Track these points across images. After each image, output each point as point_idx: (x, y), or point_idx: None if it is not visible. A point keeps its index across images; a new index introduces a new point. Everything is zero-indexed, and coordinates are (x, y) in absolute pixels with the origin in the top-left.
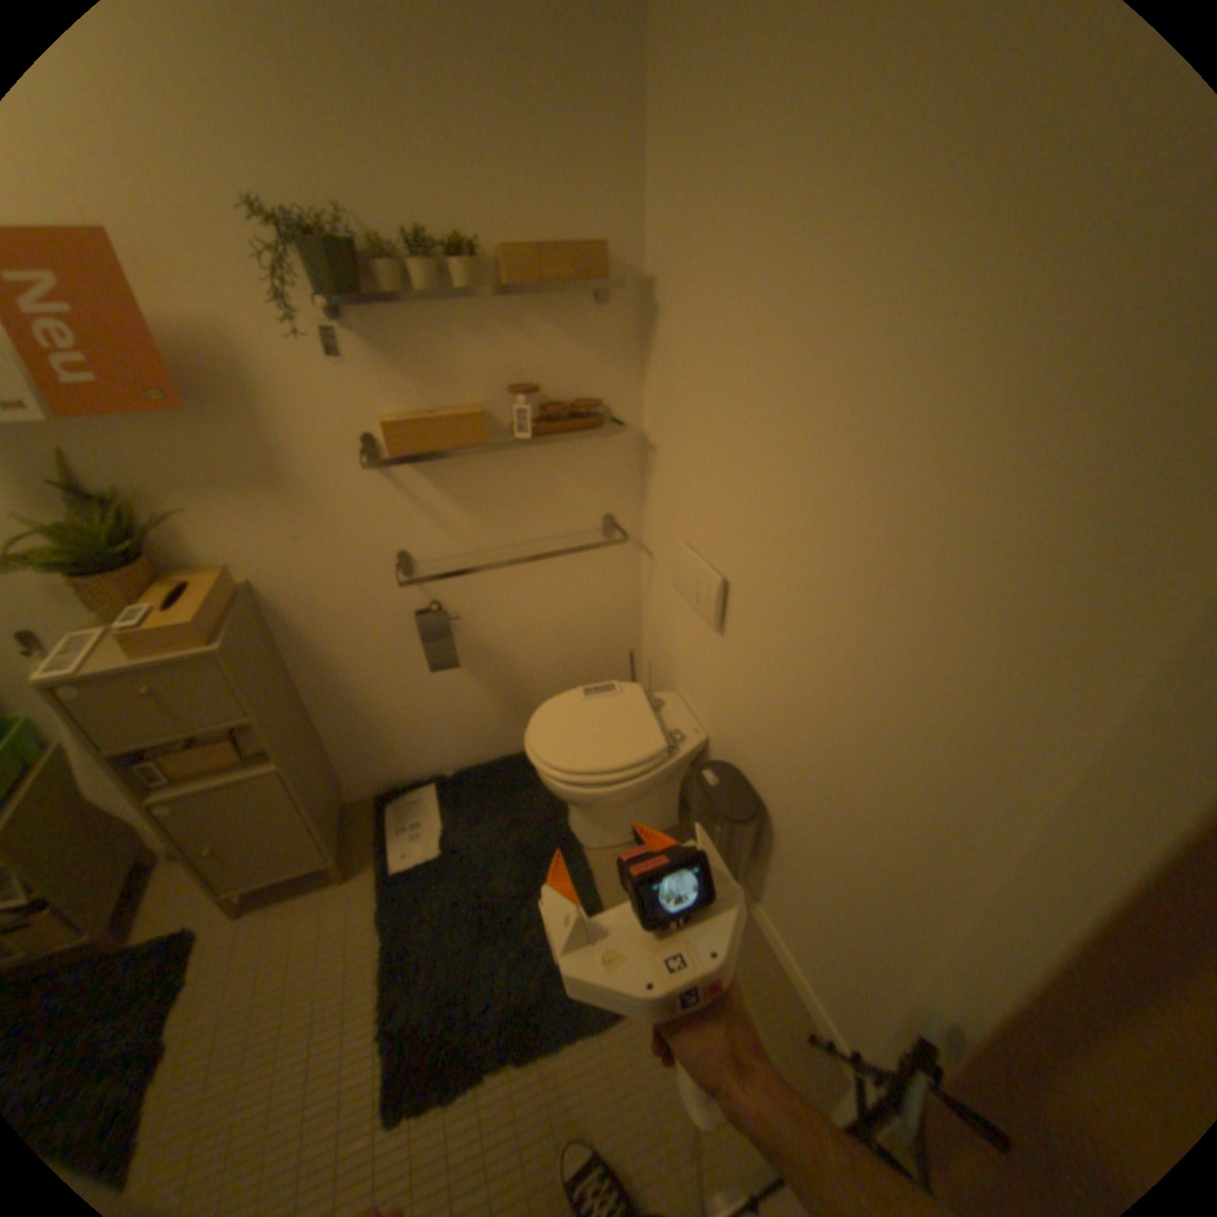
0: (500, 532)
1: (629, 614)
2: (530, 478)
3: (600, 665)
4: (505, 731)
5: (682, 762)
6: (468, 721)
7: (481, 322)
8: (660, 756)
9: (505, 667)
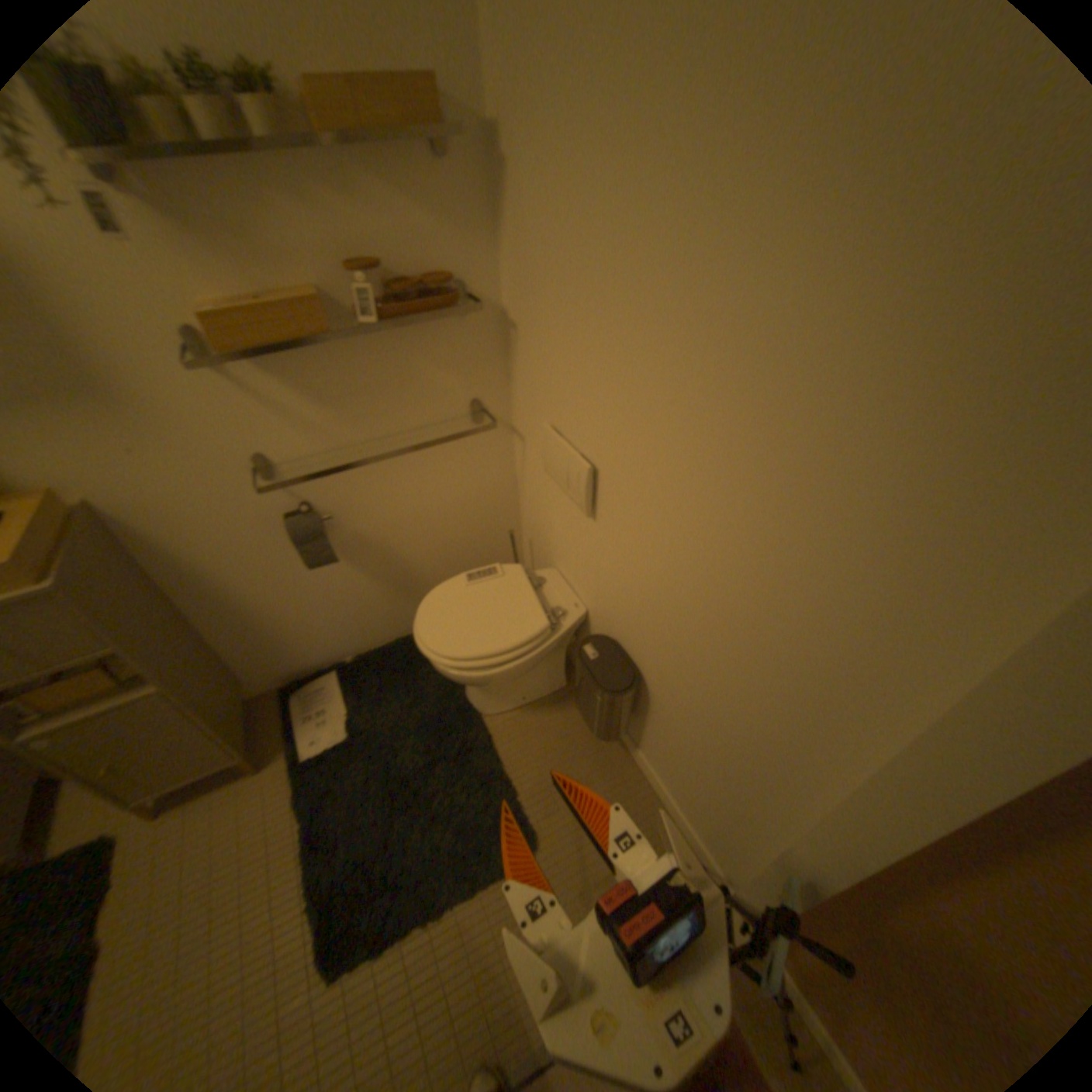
0: (358, 426)
1: (504, 495)
2: (382, 366)
3: (481, 546)
4: (395, 616)
5: (562, 636)
6: (357, 611)
7: (293, 182)
8: (541, 634)
9: (386, 558)
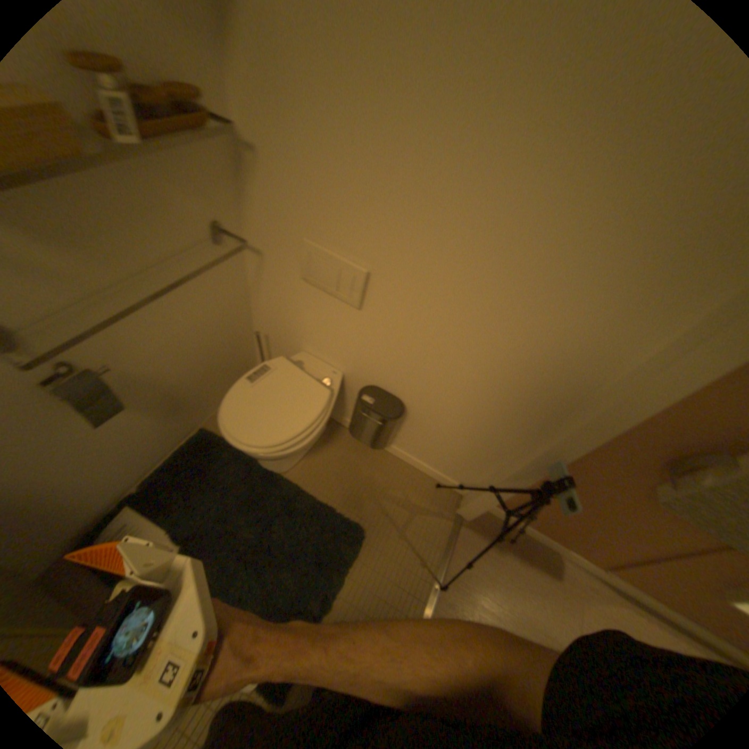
0: (113, 263)
1: (242, 303)
2: (130, 191)
3: (228, 350)
4: (168, 433)
5: (335, 396)
6: (134, 444)
7: None
8: (329, 400)
9: (155, 387)
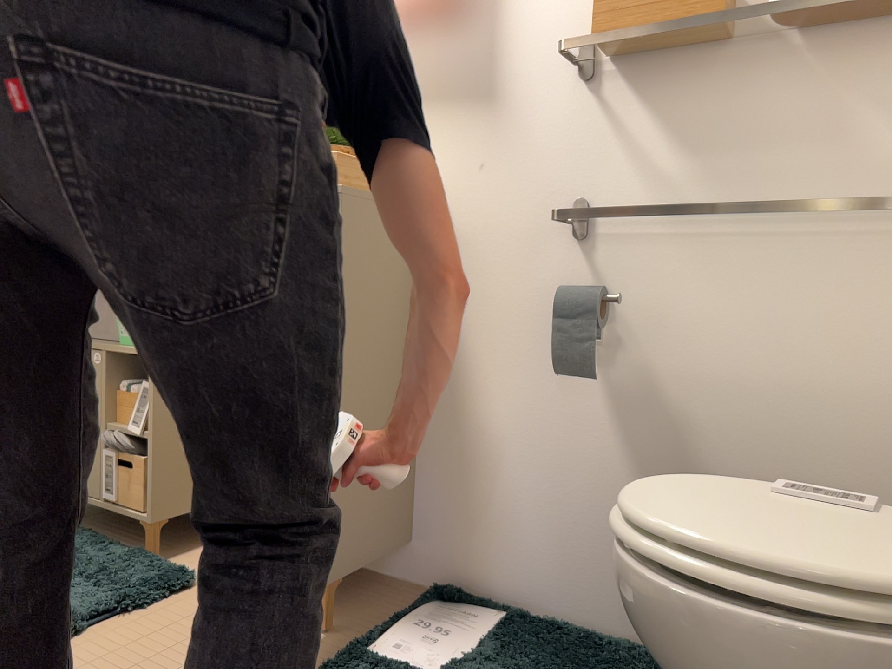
0: (723, 190)
1: None
2: (793, 104)
3: None
4: None
5: None
6: (594, 527)
7: None
8: None
9: (678, 446)
